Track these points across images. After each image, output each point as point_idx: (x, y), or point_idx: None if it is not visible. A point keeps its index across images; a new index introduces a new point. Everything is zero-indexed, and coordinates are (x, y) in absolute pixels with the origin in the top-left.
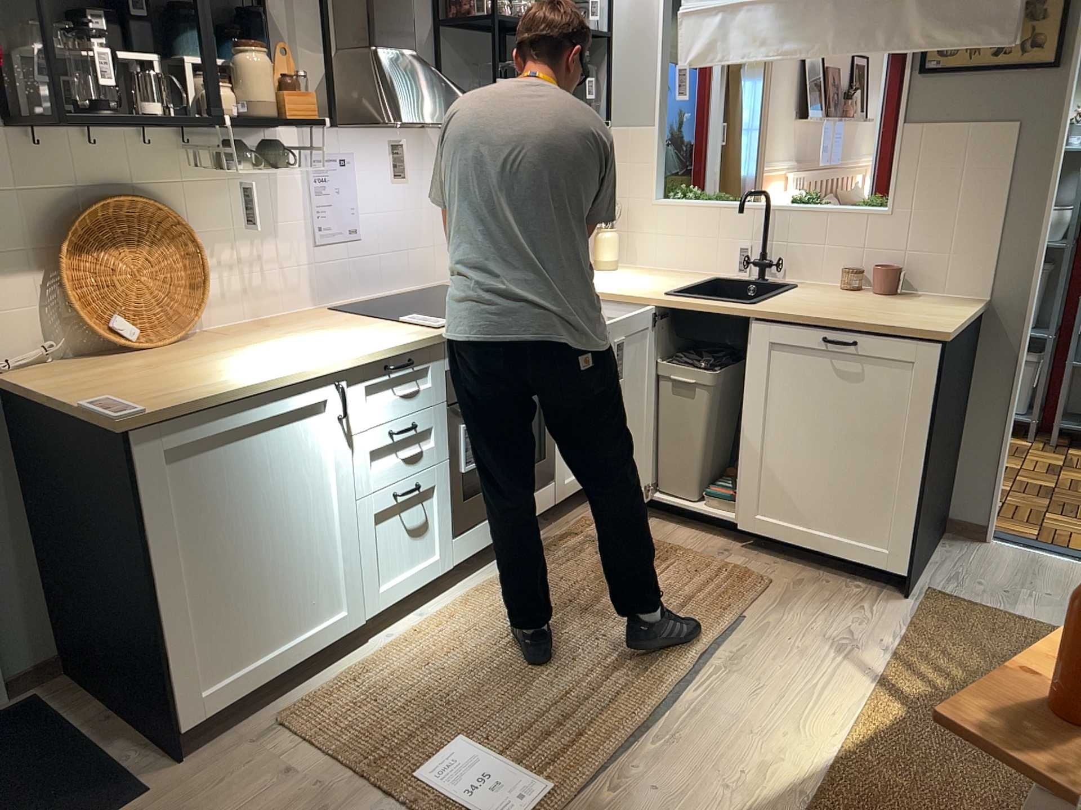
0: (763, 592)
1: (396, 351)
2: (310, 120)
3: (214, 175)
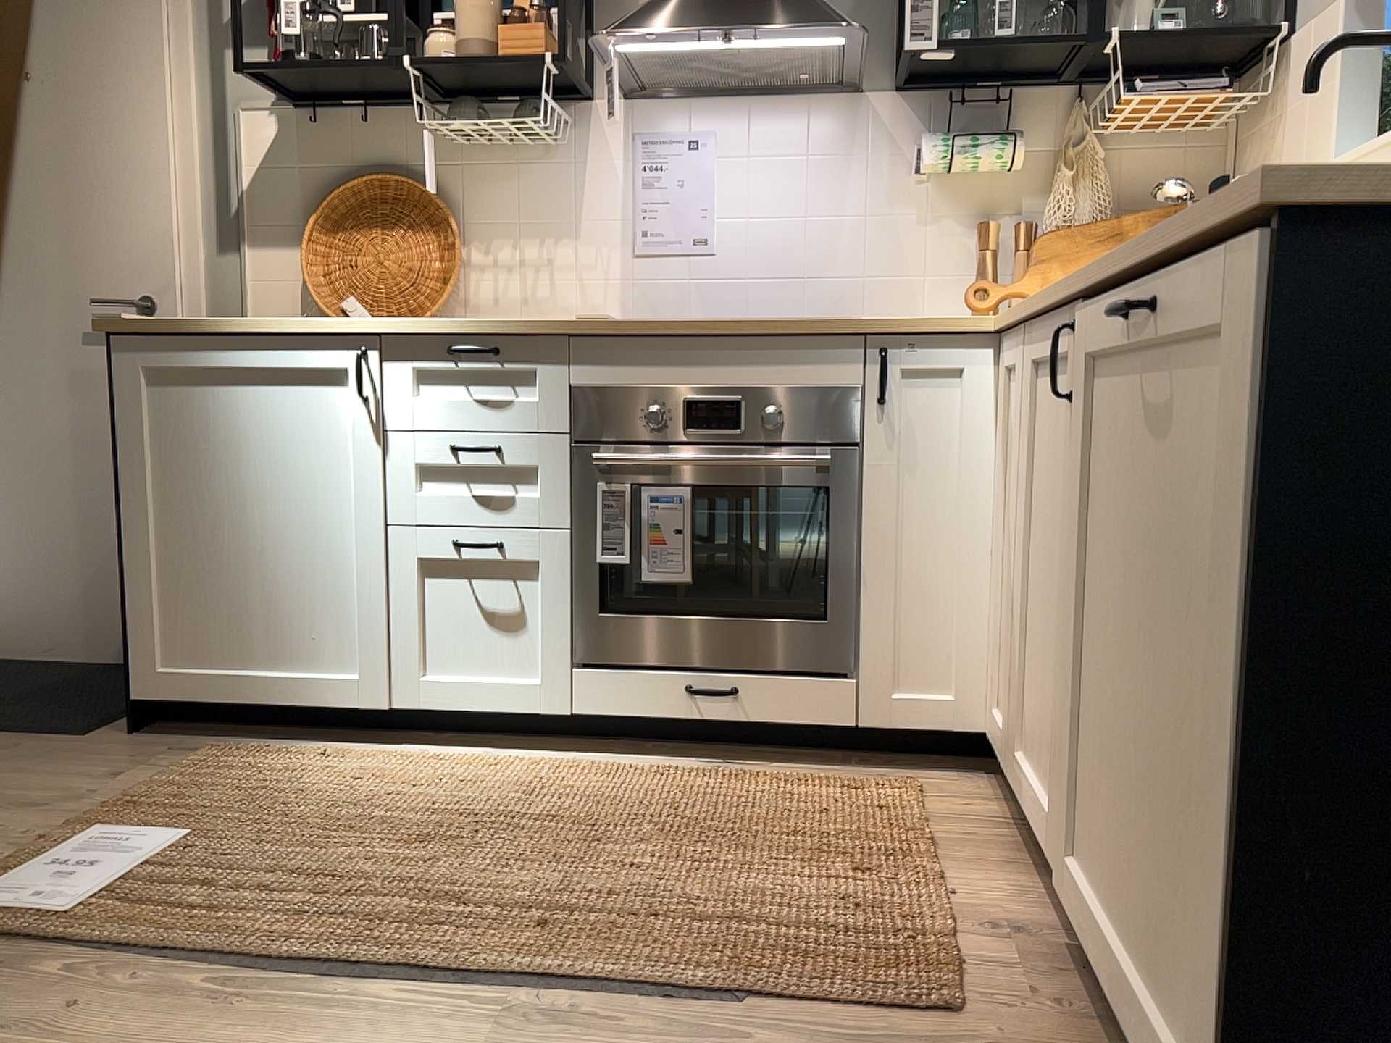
0: (882, 1010)
1: (462, 329)
2: (526, 57)
3: (499, 158)
